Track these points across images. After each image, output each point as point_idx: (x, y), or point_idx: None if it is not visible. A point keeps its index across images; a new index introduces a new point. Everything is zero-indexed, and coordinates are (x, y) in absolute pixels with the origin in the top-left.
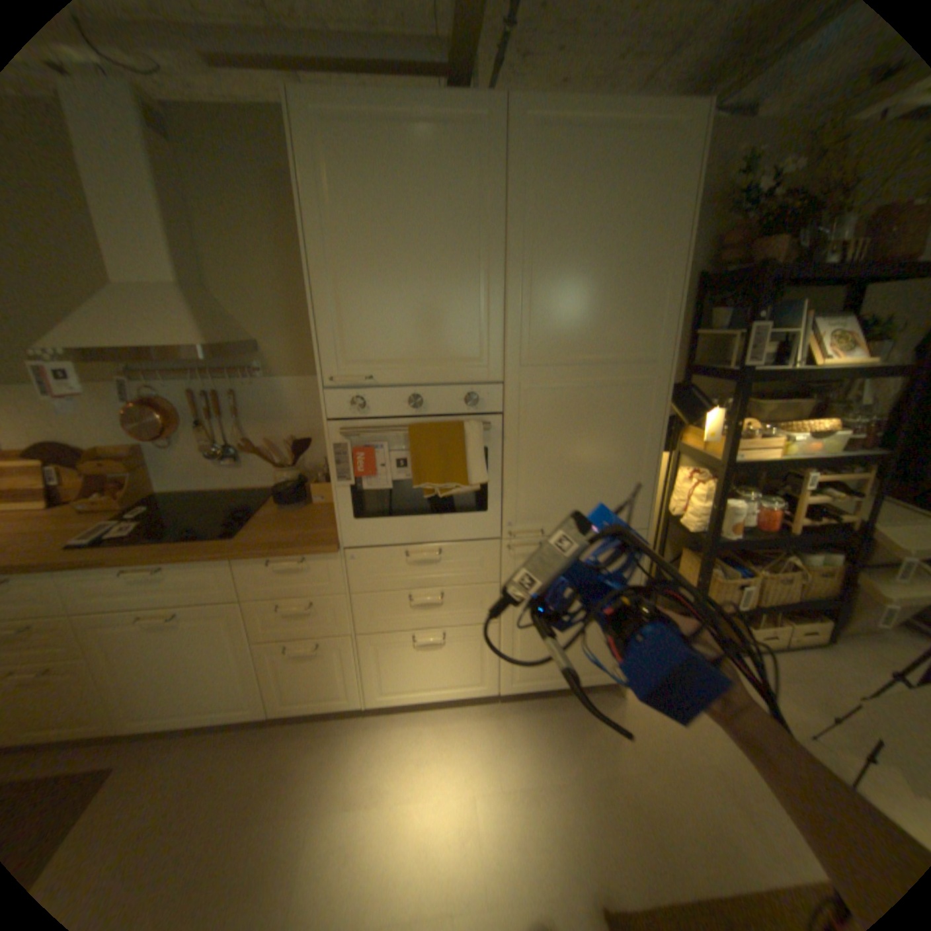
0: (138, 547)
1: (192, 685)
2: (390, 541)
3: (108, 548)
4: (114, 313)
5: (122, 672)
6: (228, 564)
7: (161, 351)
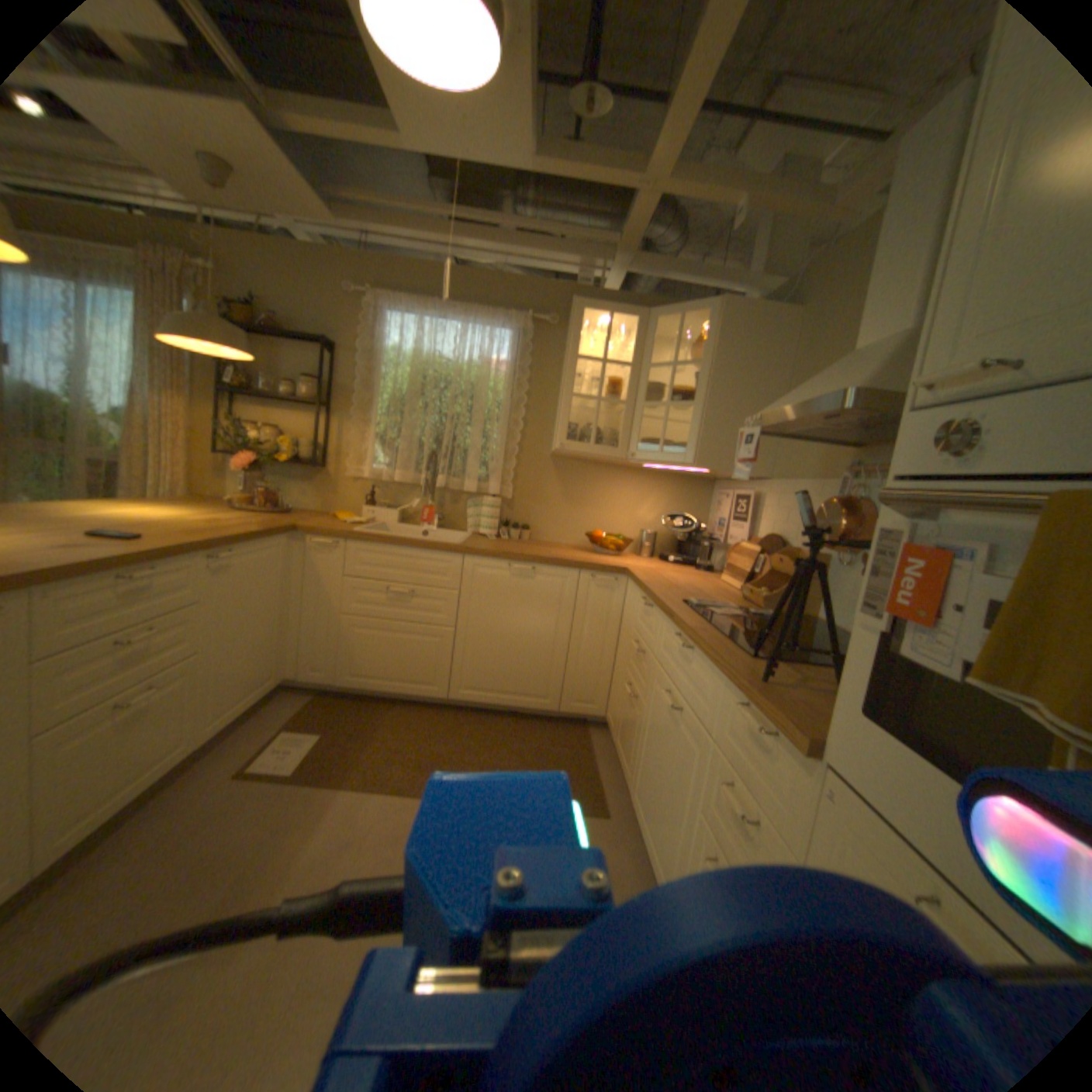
0: (705, 623)
1: (663, 808)
2: (908, 829)
3: (696, 613)
4: (826, 377)
5: (650, 740)
6: (728, 683)
7: (816, 405)
